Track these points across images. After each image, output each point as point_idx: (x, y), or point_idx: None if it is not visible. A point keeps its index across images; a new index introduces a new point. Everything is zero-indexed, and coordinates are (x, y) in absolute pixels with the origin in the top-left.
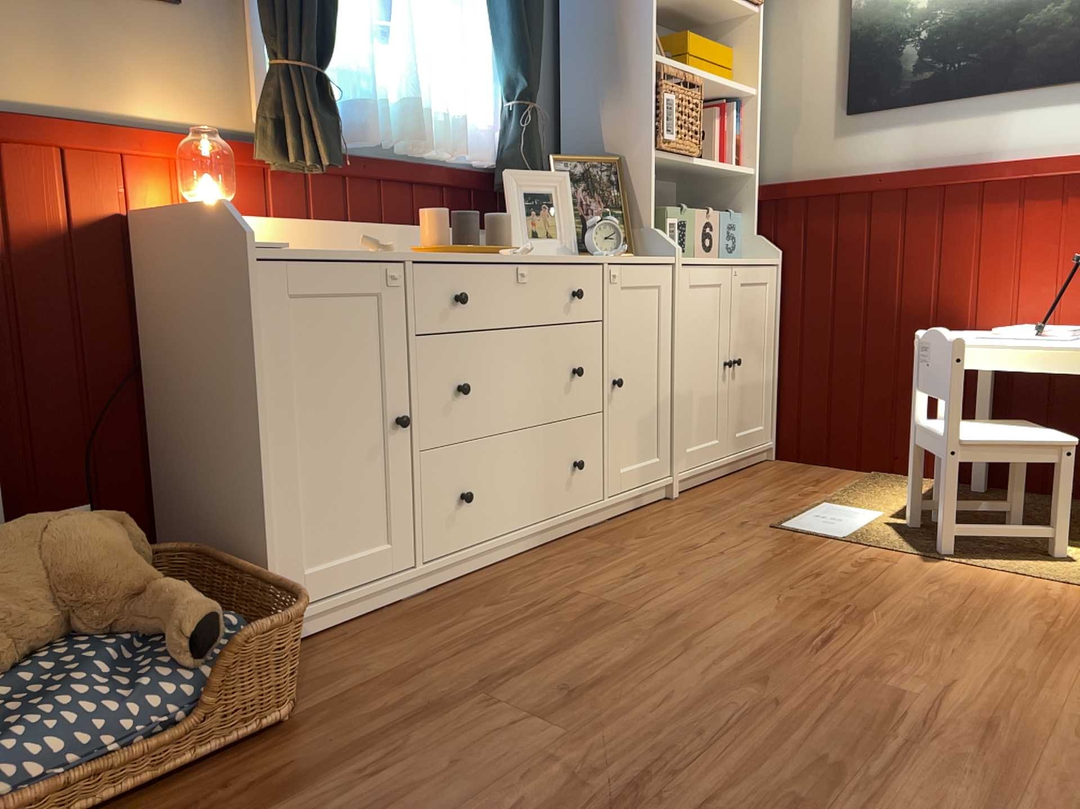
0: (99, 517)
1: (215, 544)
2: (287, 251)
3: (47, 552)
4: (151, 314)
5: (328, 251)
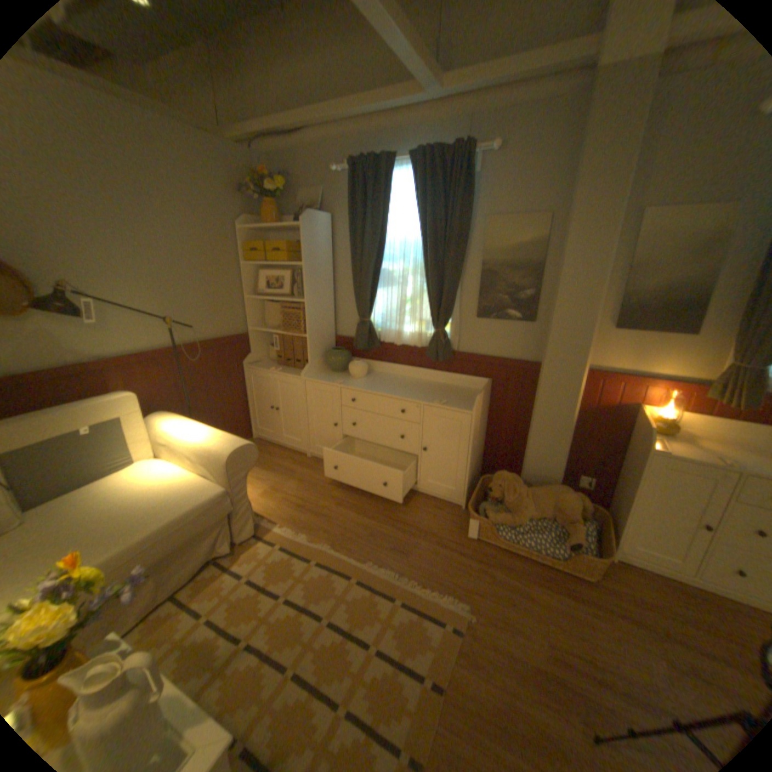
0: (577, 497)
1: (618, 518)
2: (676, 452)
3: (557, 500)
4: (634, 439)
5: (699, 457)
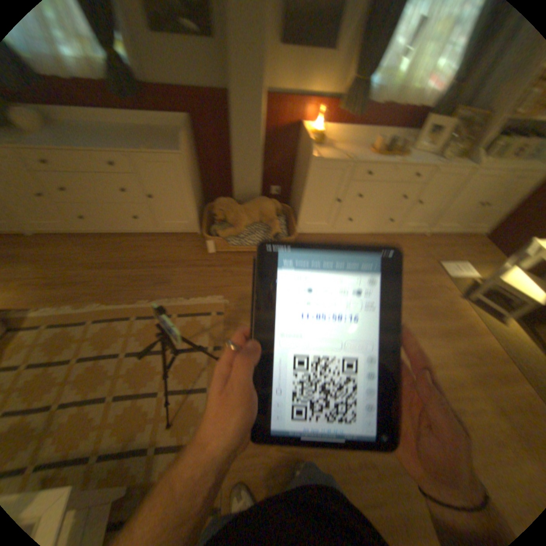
0: (272, 203)
1: (295, 209)
2: (324, 156)
3: (261, 209)
4: (300, 152)
5: (336, 157)
